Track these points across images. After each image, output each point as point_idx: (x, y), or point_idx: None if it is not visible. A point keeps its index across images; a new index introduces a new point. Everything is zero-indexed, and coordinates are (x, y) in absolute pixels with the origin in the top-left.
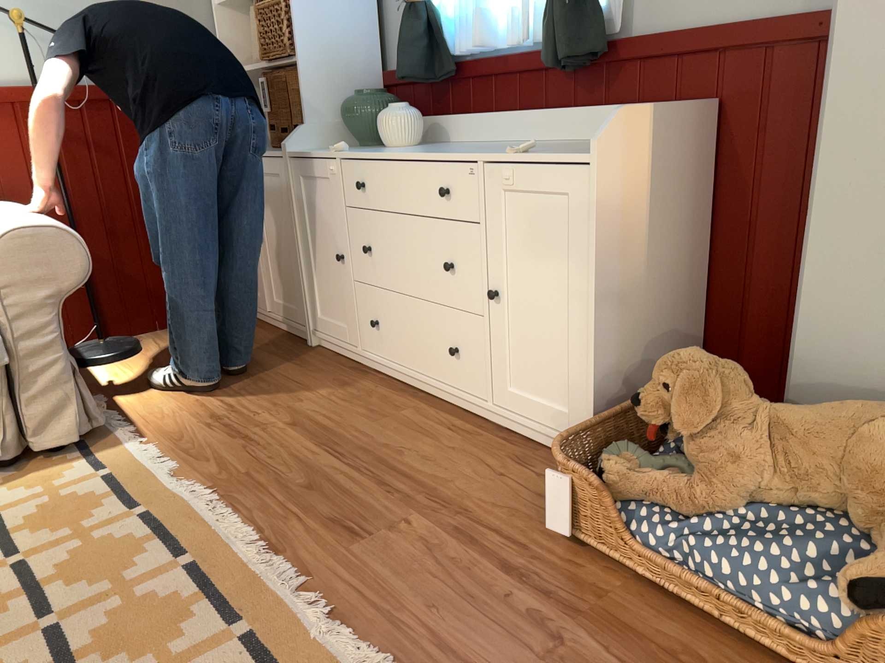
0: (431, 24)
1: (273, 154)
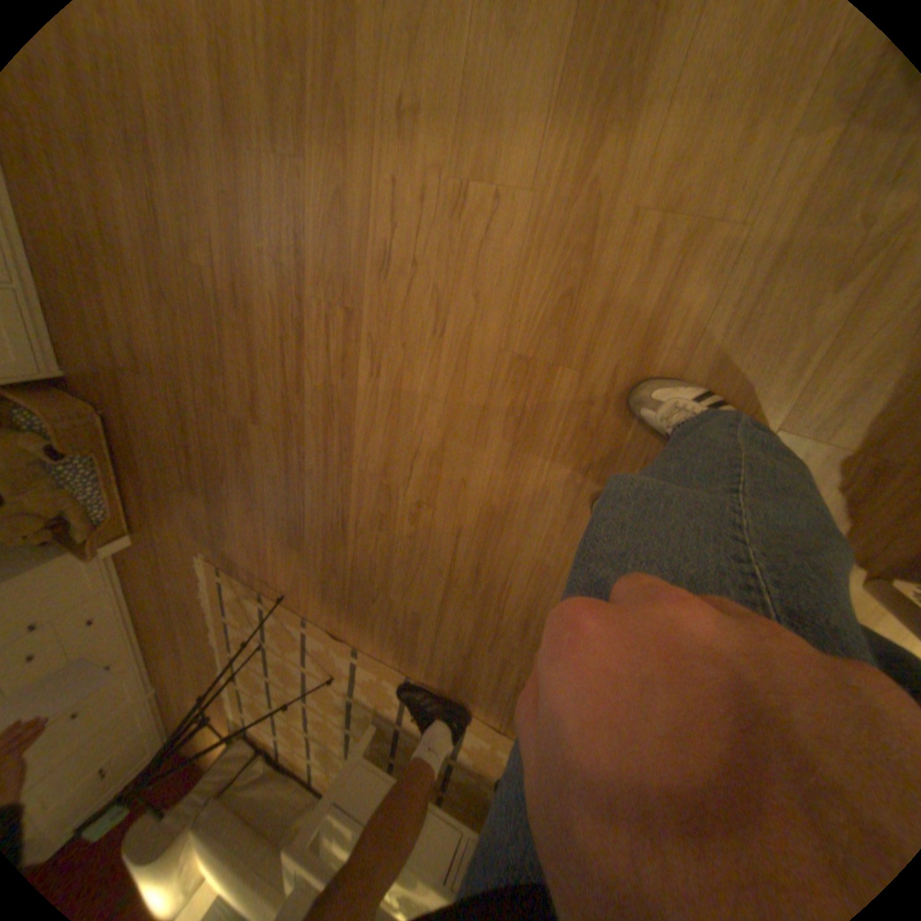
0: None
1: None
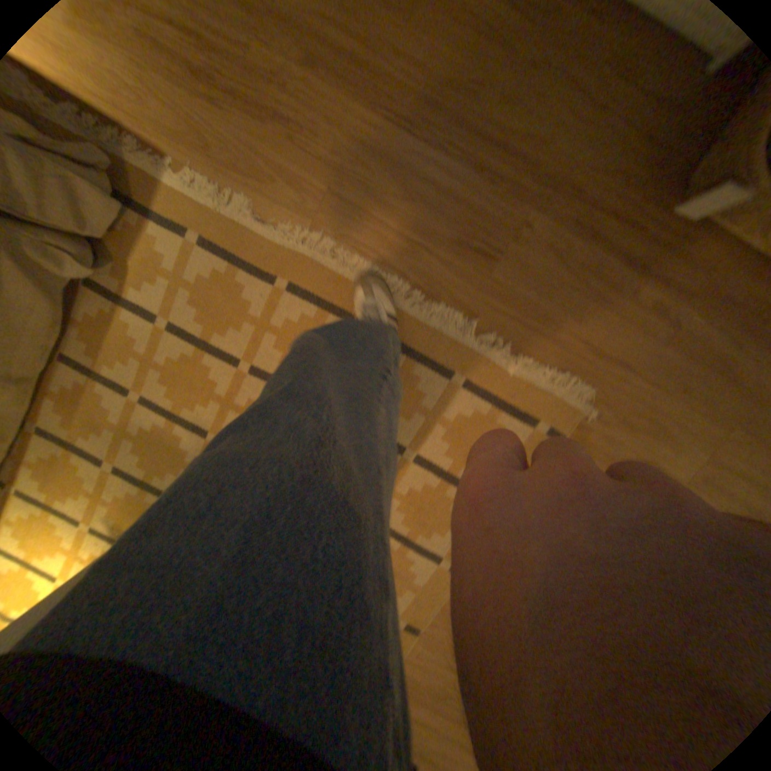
0: None
1: None
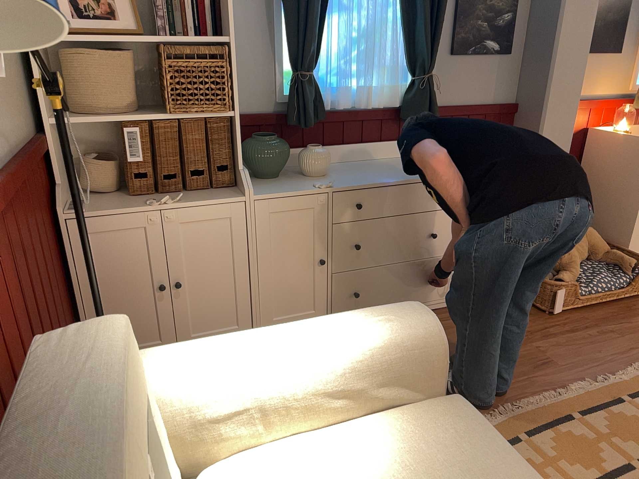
0: (316, 87)
1: (209, 200)
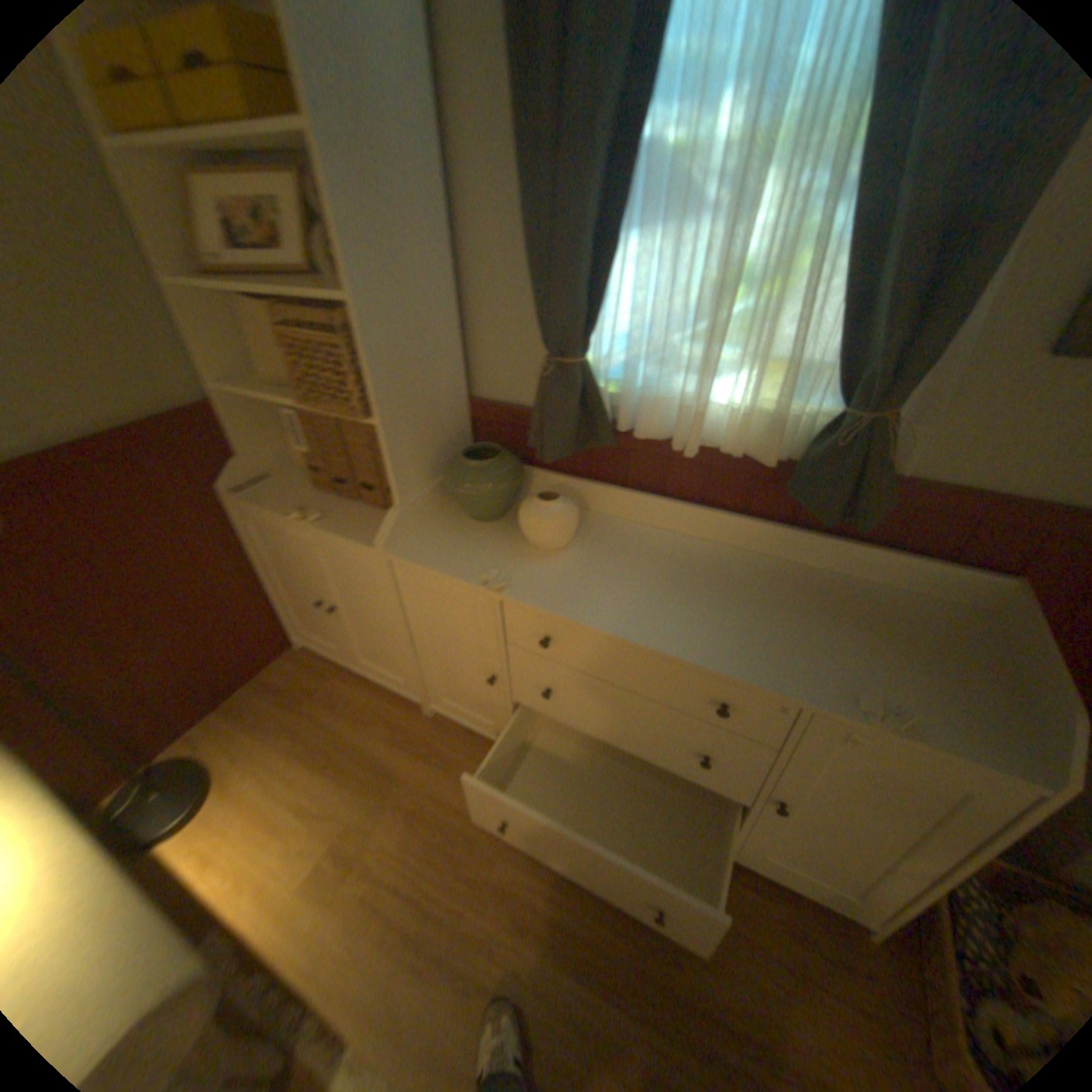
0: (591, 386)
1: (347, 535)
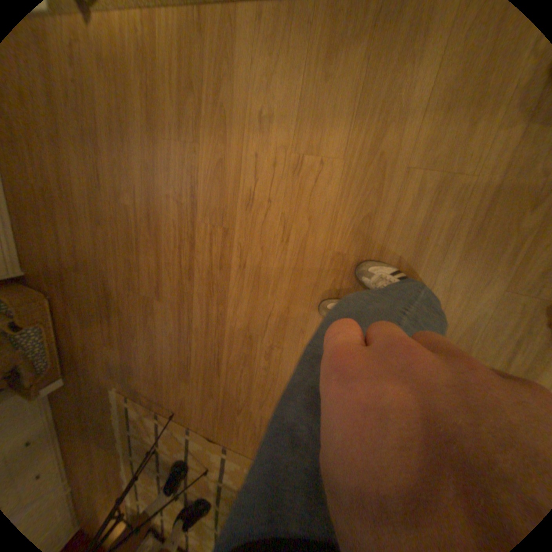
0: None
1: None
